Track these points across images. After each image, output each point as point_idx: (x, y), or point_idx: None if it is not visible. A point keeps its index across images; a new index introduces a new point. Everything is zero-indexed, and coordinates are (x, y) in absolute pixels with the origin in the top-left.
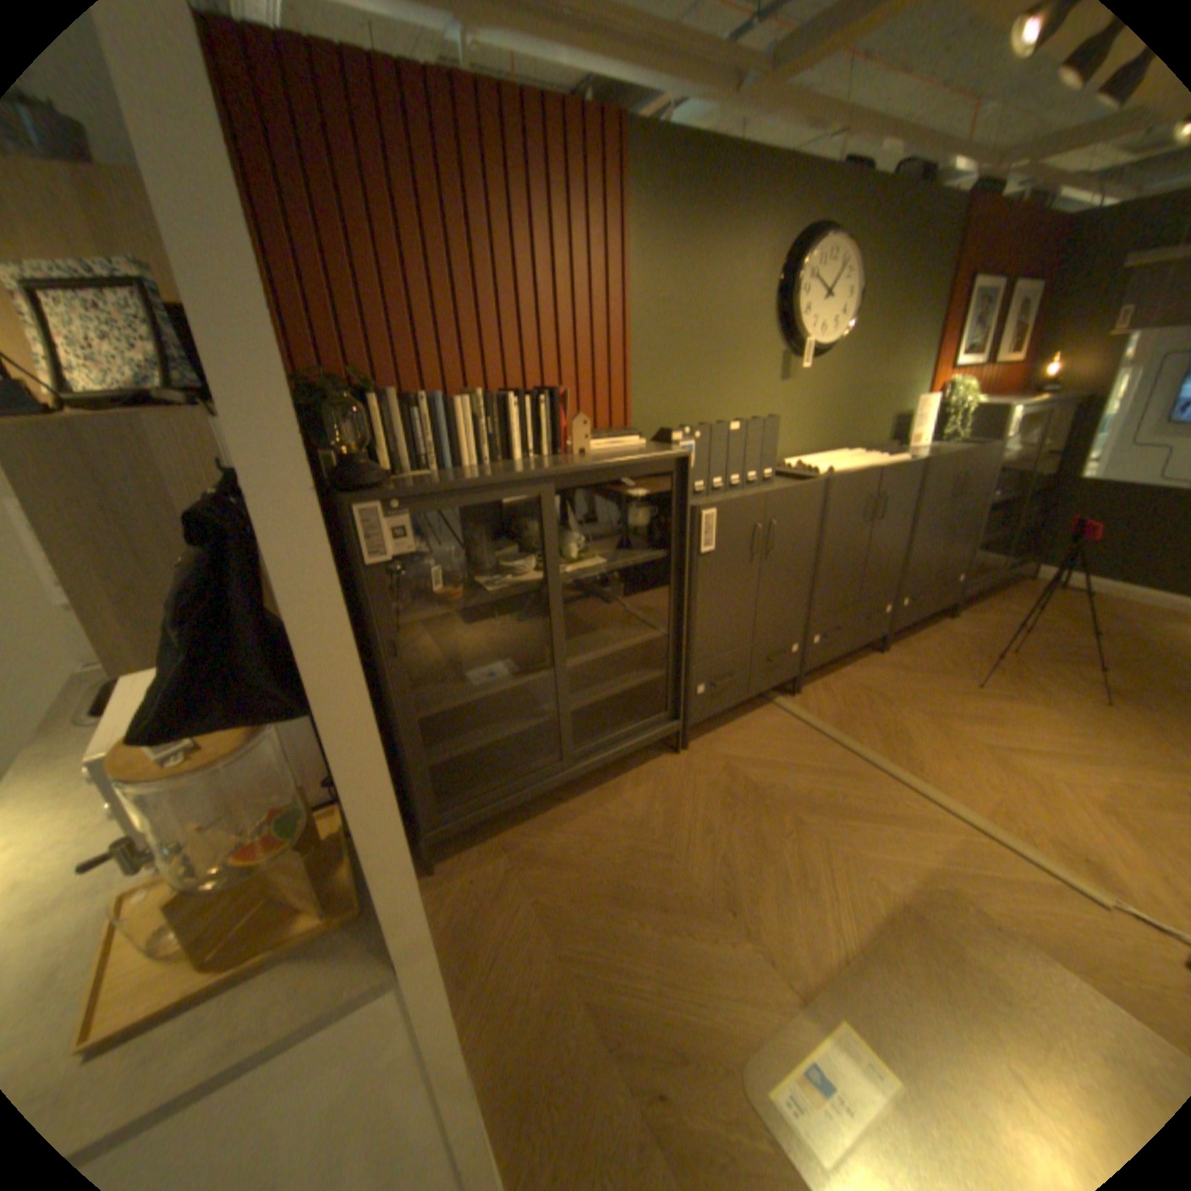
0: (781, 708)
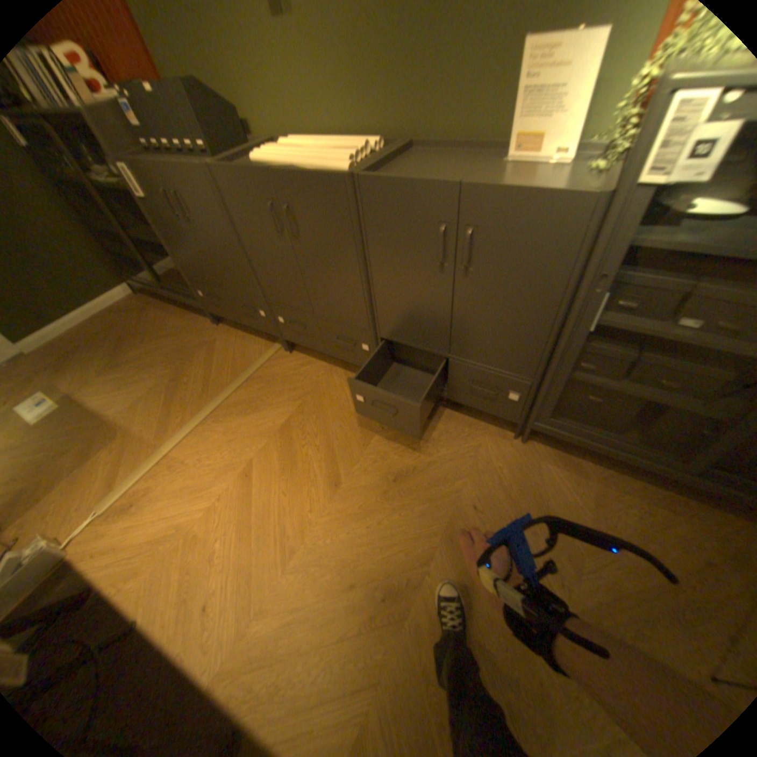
0: (269, 348)
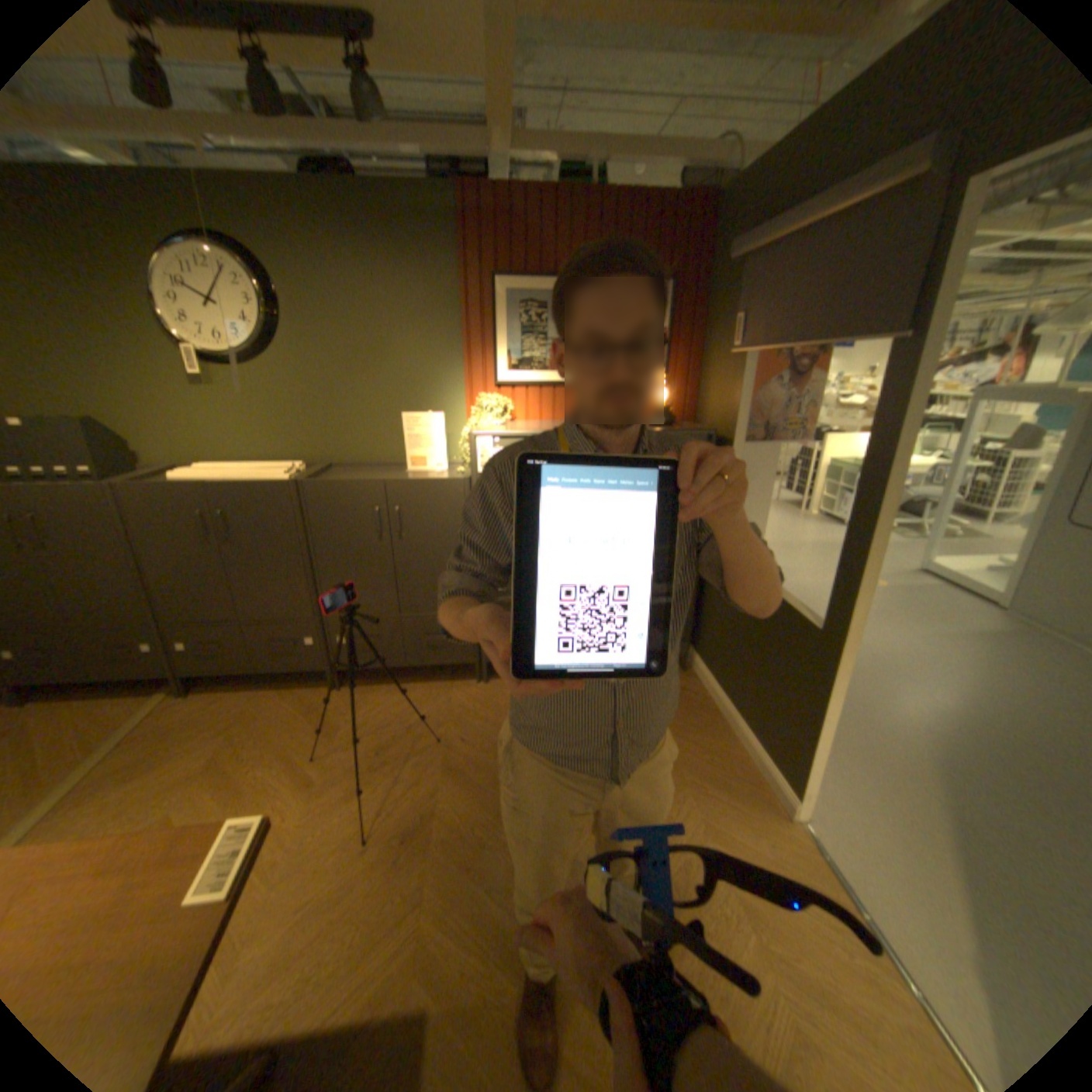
0: (146, 703)
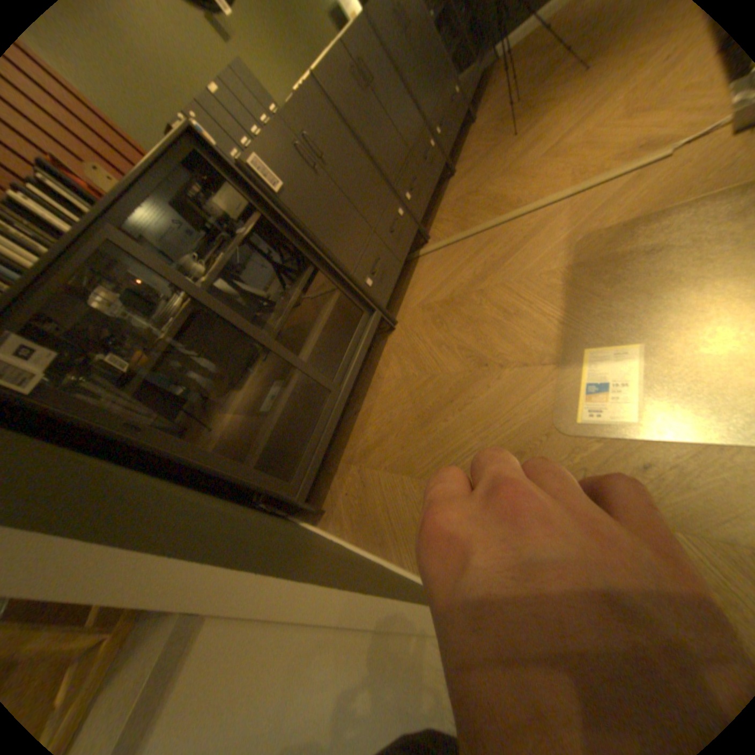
0: (426, 252)
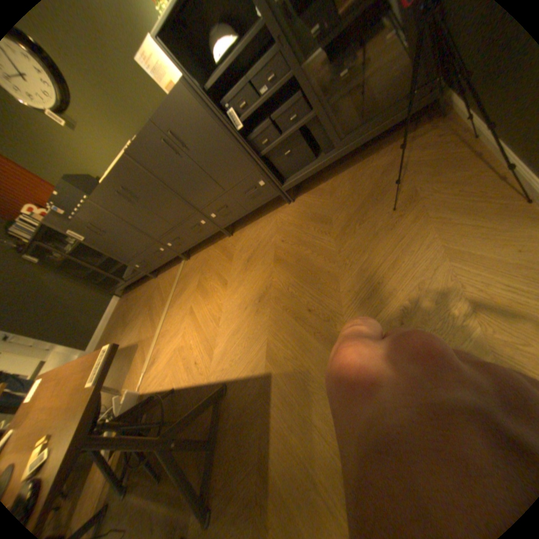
0: (181, 265)
